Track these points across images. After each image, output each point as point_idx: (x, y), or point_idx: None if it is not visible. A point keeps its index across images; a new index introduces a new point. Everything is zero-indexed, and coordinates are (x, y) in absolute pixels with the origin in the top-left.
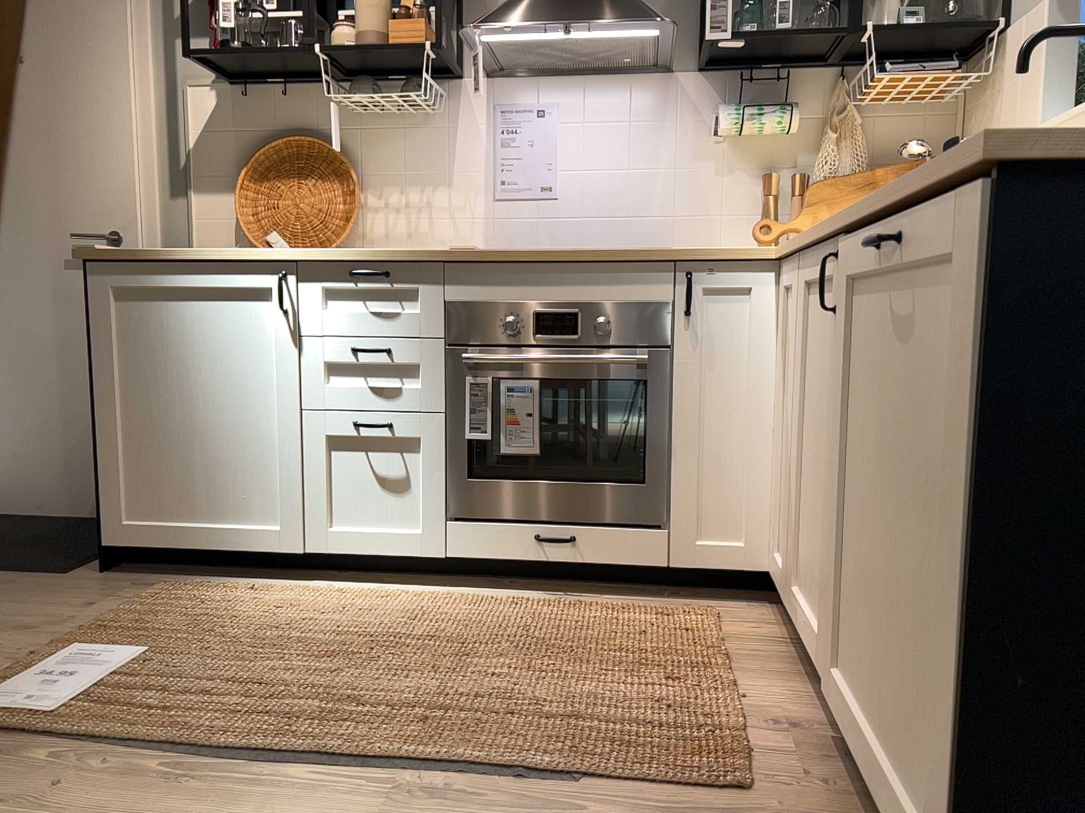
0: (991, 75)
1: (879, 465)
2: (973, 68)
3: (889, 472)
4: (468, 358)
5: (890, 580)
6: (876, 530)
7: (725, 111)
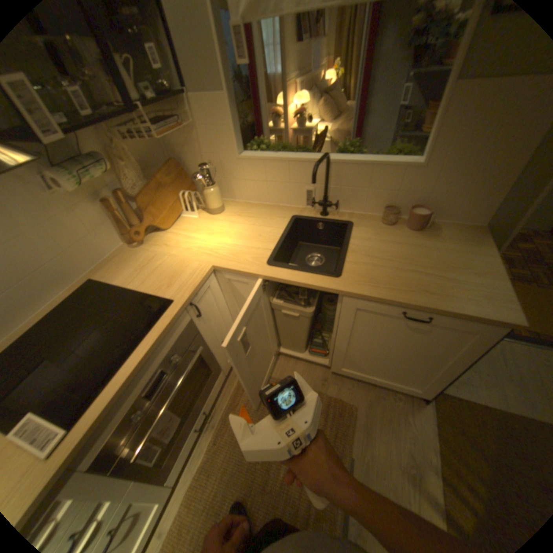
0: (183, 114)
1: (373, 343)
2: (161, 102)
3: (383, 346)
4: (134, 455)
5: (382, 360)
6: (369, 352)
7: (63, 175)
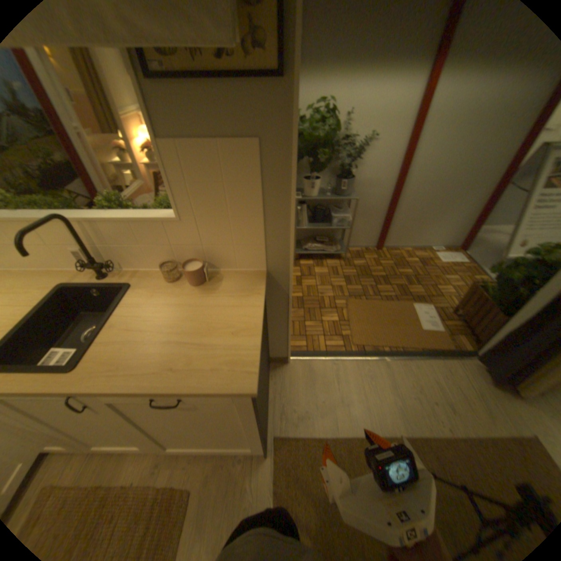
0: None
1: (165, 425)
2: None
3: (177, 425)
4: None
5: (191, 436)
6: (172, 432)
7: None
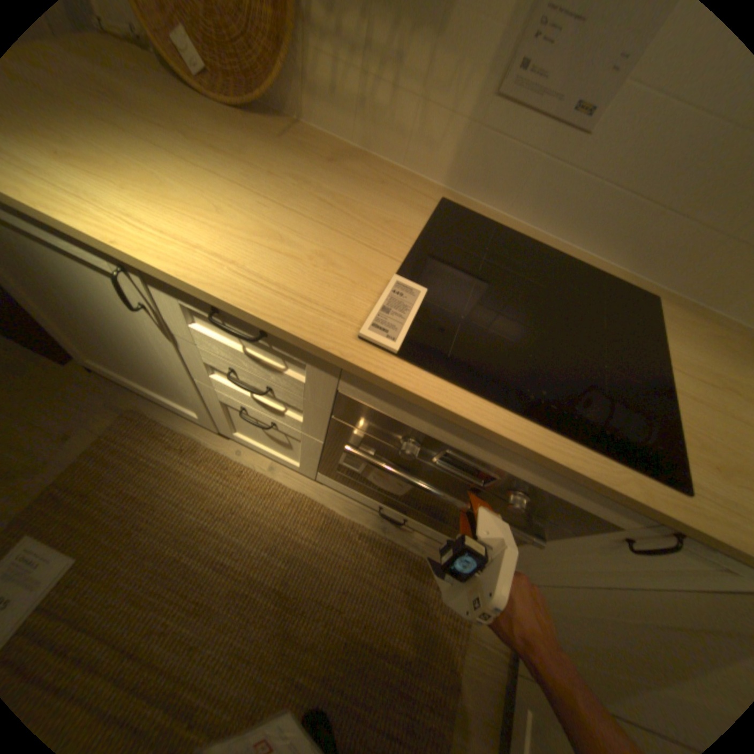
0: None
1: None
2: None
3: None
4: (351, 449)
5: None
6: None
7: None
